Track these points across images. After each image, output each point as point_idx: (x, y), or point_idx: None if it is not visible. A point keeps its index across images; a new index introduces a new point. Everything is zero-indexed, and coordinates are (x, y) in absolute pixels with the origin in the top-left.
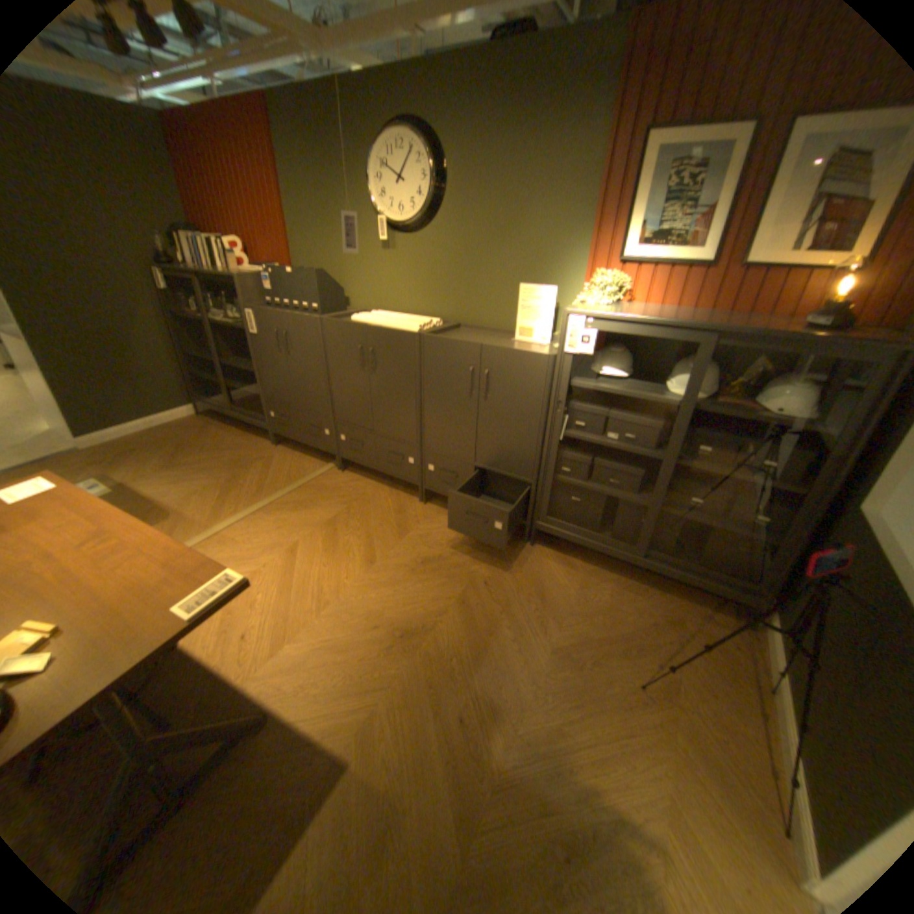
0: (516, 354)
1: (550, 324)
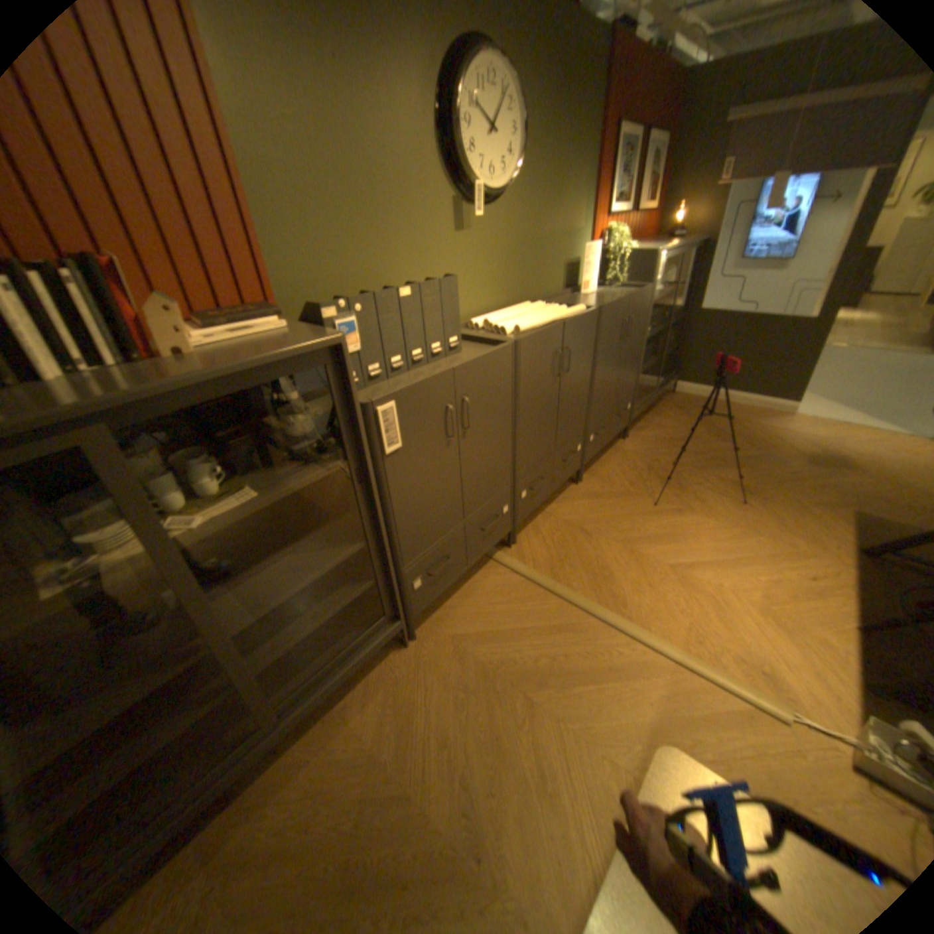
0: (643, 293)
1: (597, 273)
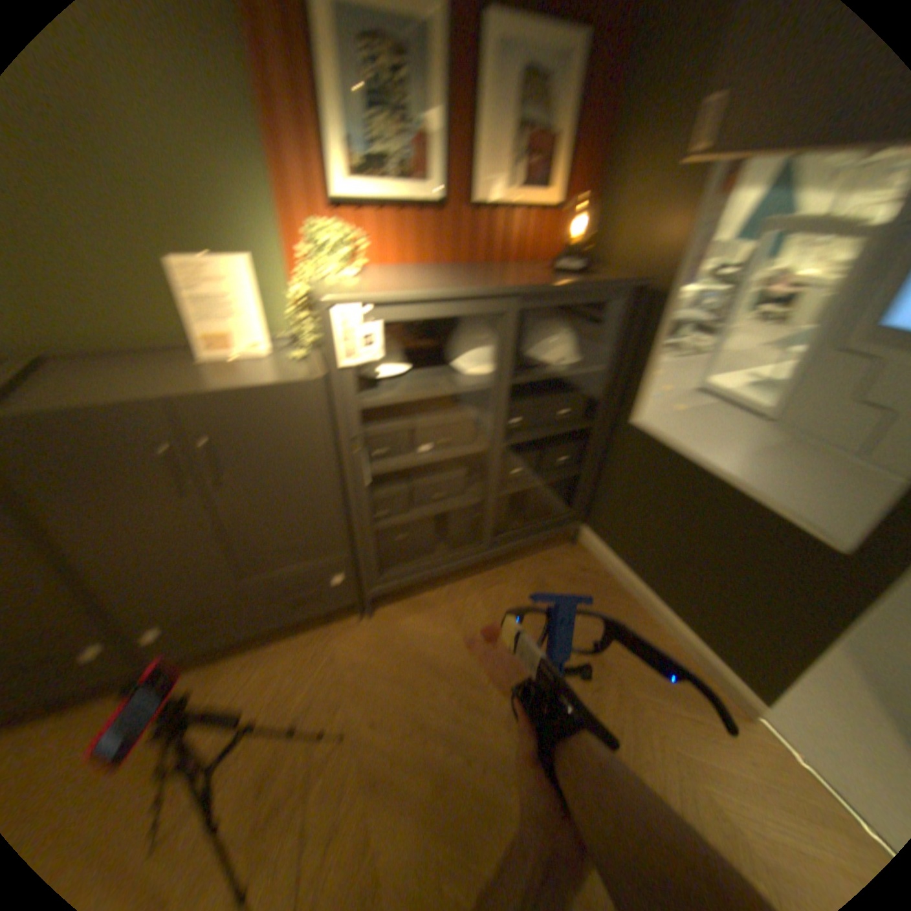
0: (249, 393)
1: (254, 320)
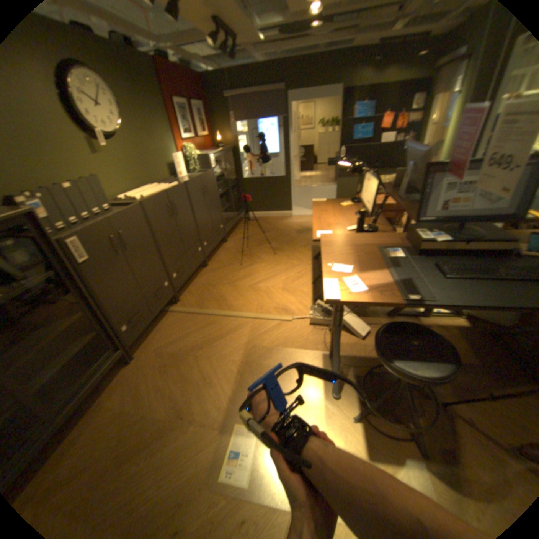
0: (206, 174)
1: (184, 167)
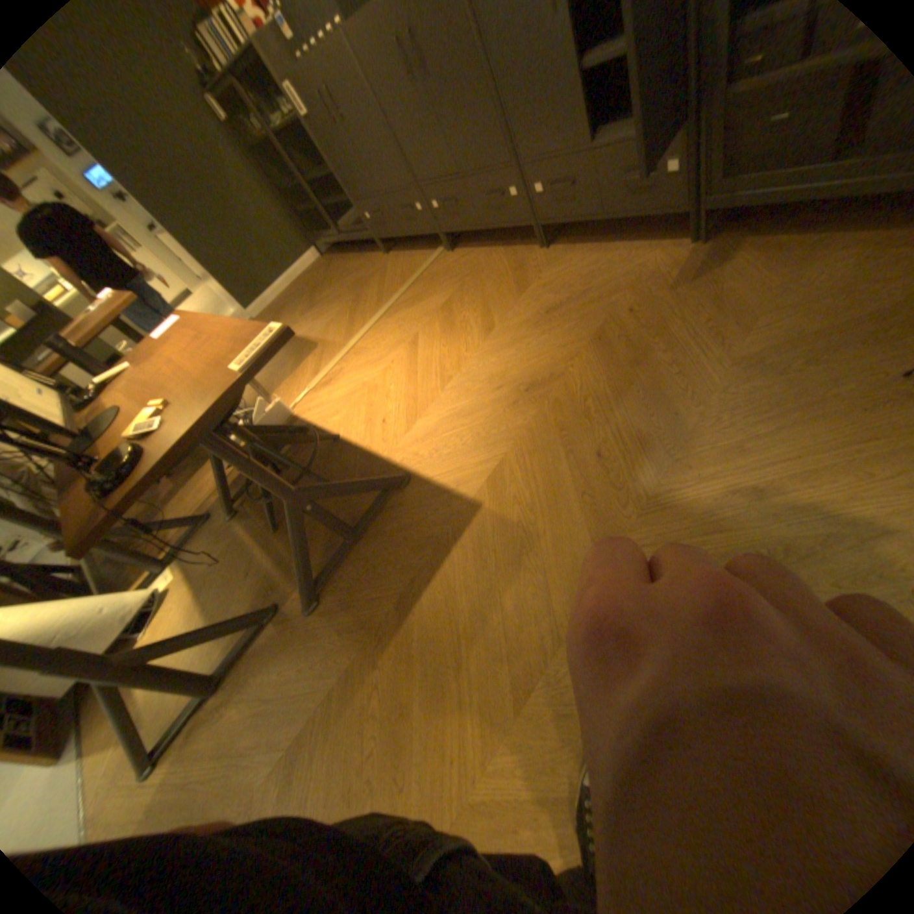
0: None
1: None
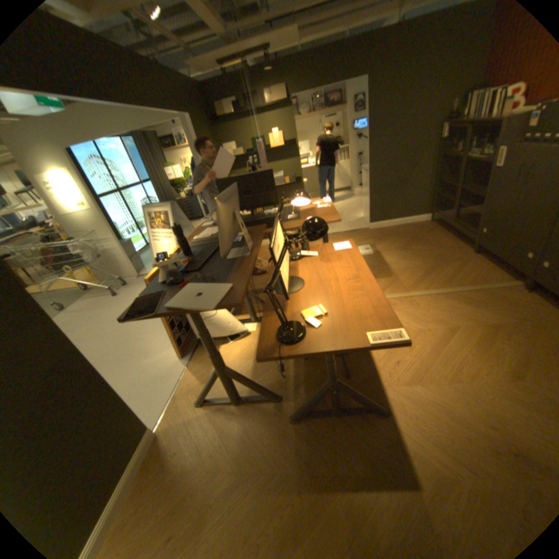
0: None
1: None
